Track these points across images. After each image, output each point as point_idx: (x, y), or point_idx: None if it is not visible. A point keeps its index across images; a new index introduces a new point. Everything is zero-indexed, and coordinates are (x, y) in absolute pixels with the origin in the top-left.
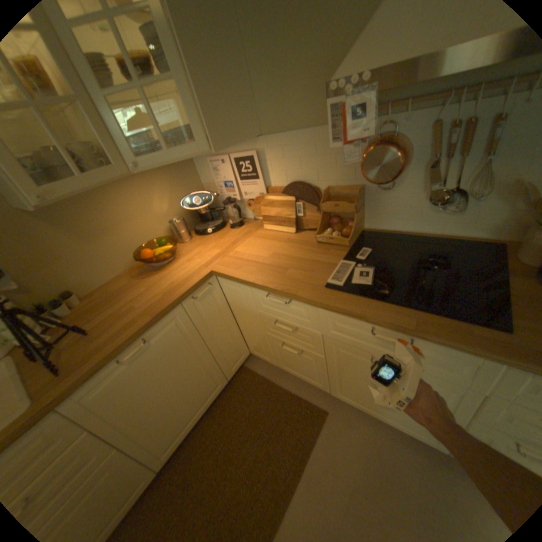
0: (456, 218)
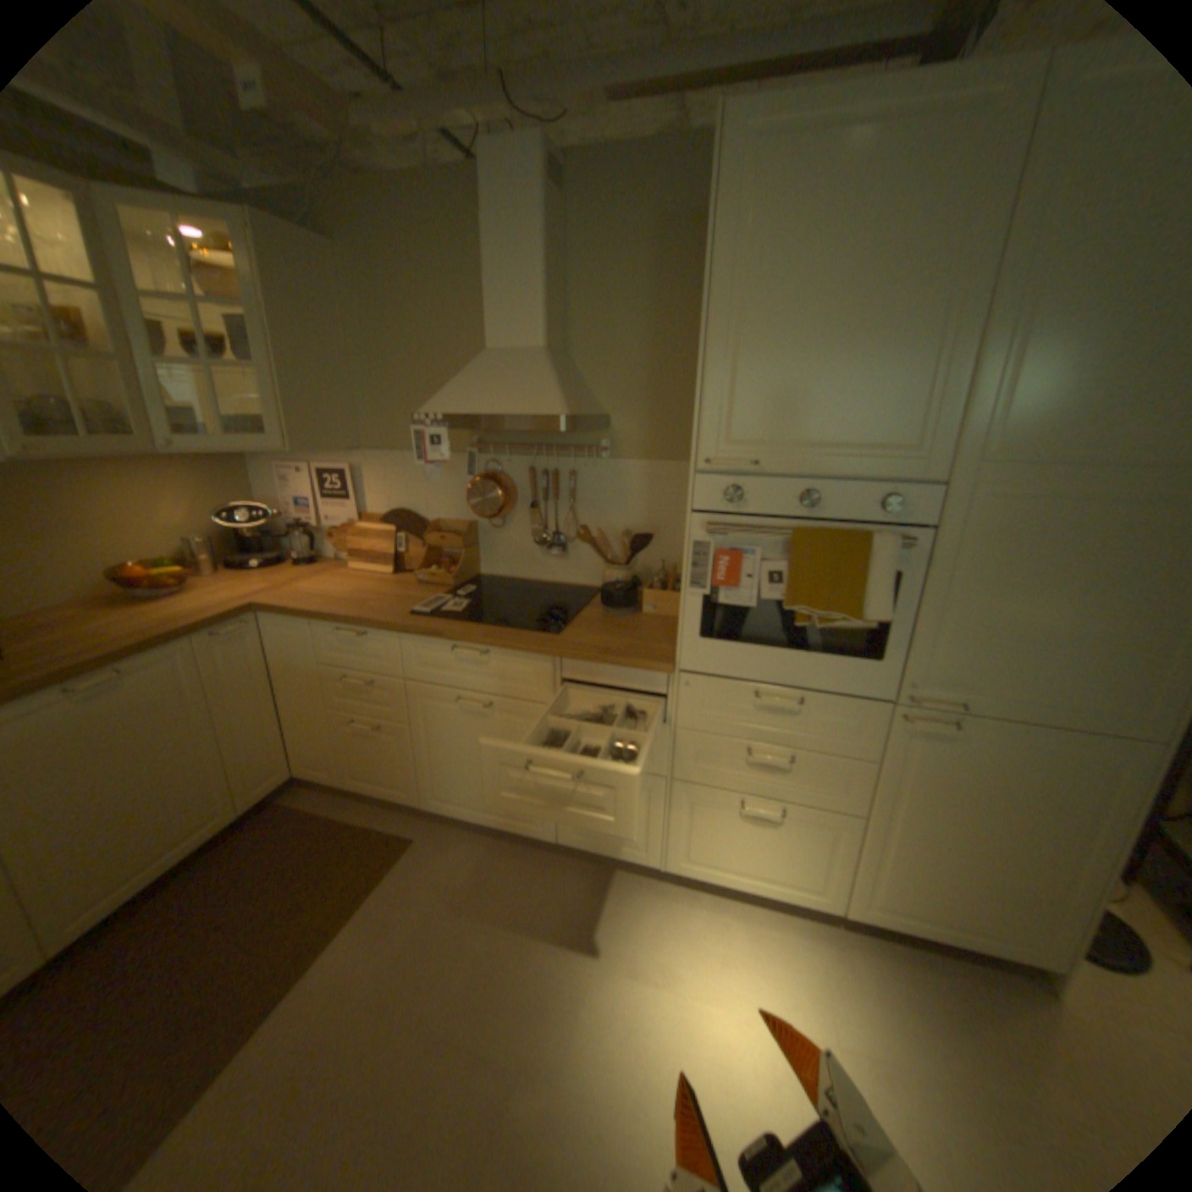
0: (561, 564)
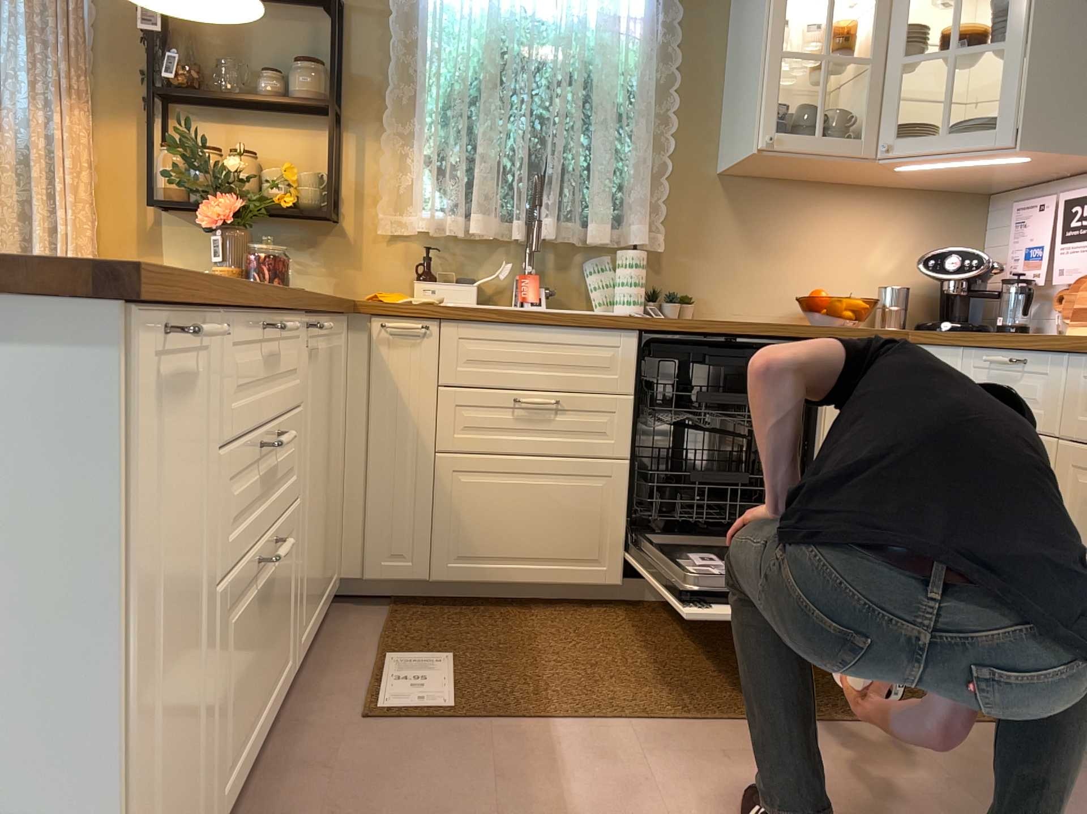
0: None
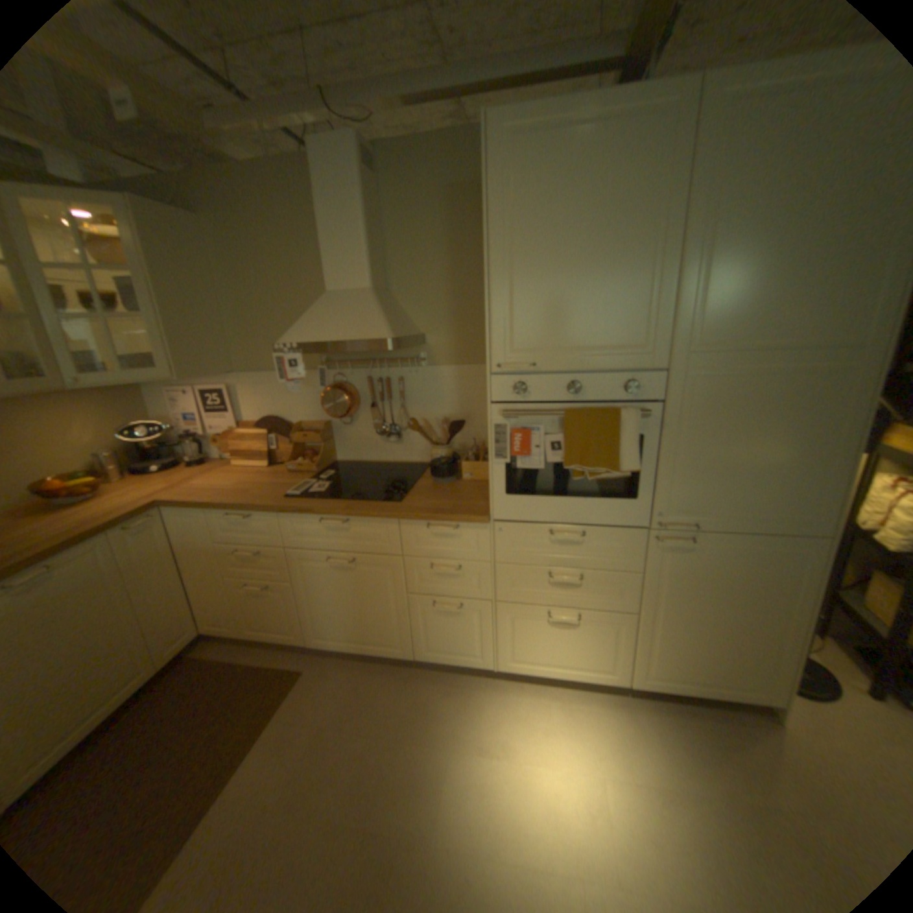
0: (400, 447)
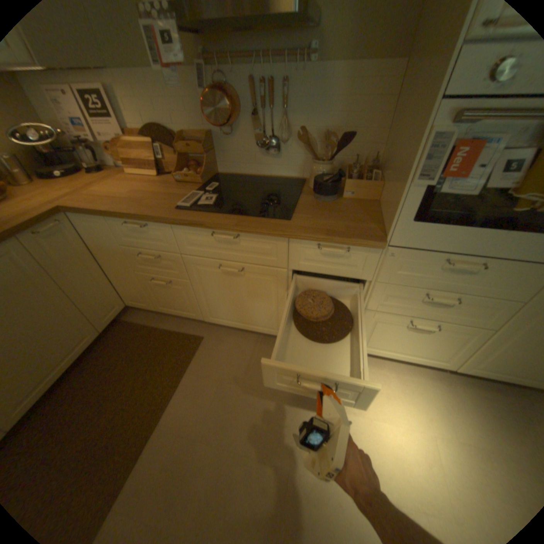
0: (277, 161)
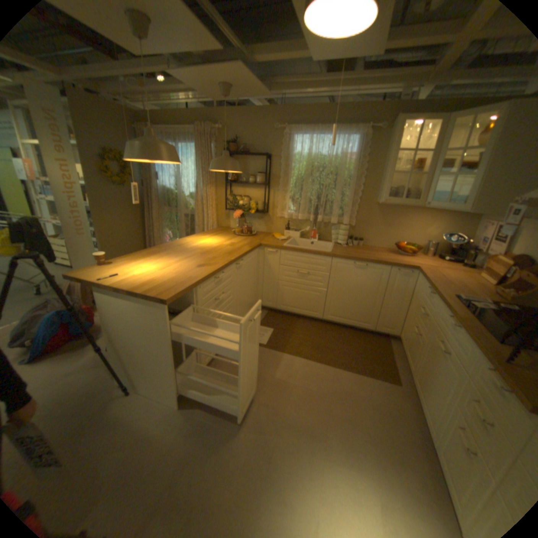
0: None
